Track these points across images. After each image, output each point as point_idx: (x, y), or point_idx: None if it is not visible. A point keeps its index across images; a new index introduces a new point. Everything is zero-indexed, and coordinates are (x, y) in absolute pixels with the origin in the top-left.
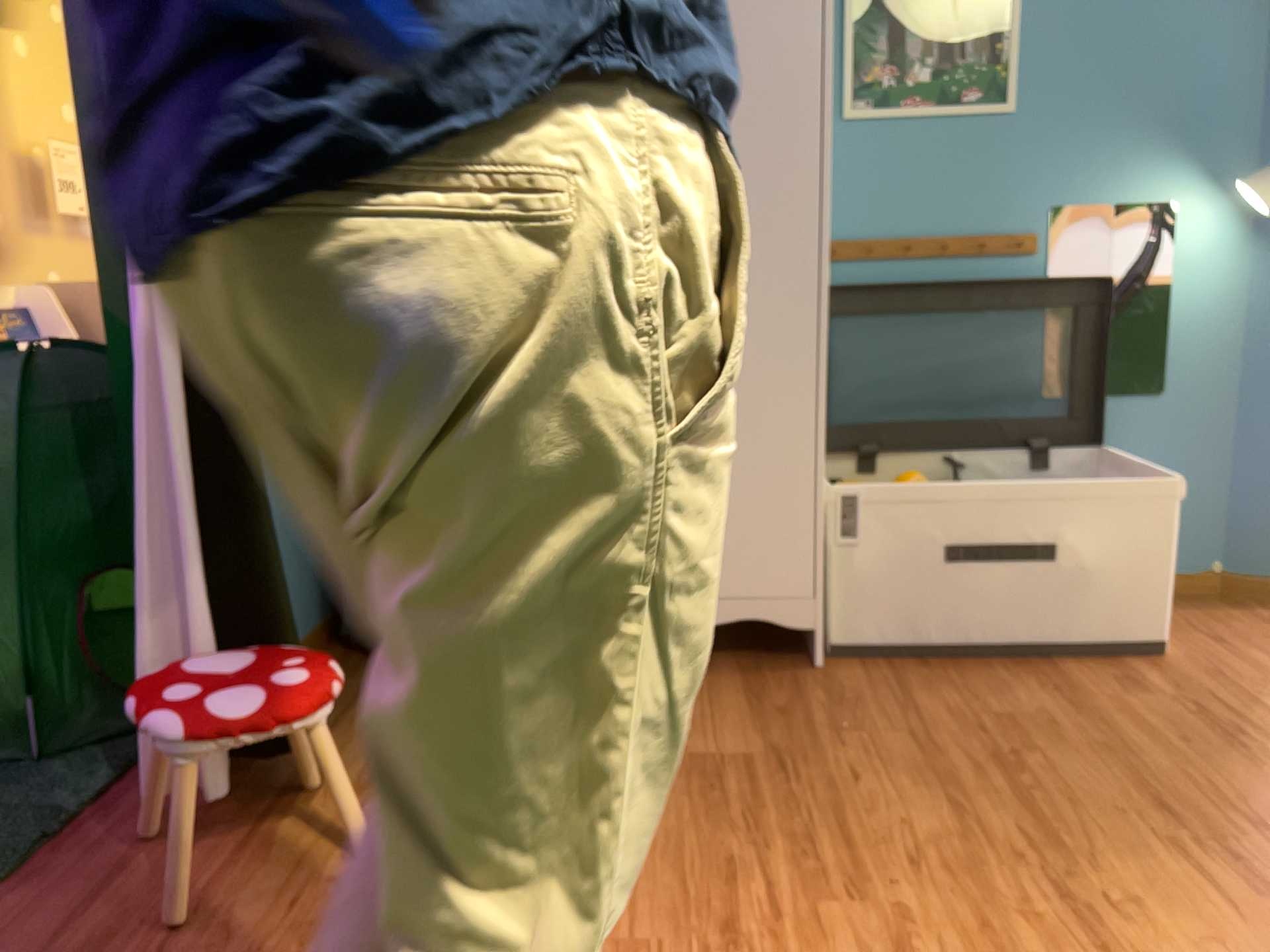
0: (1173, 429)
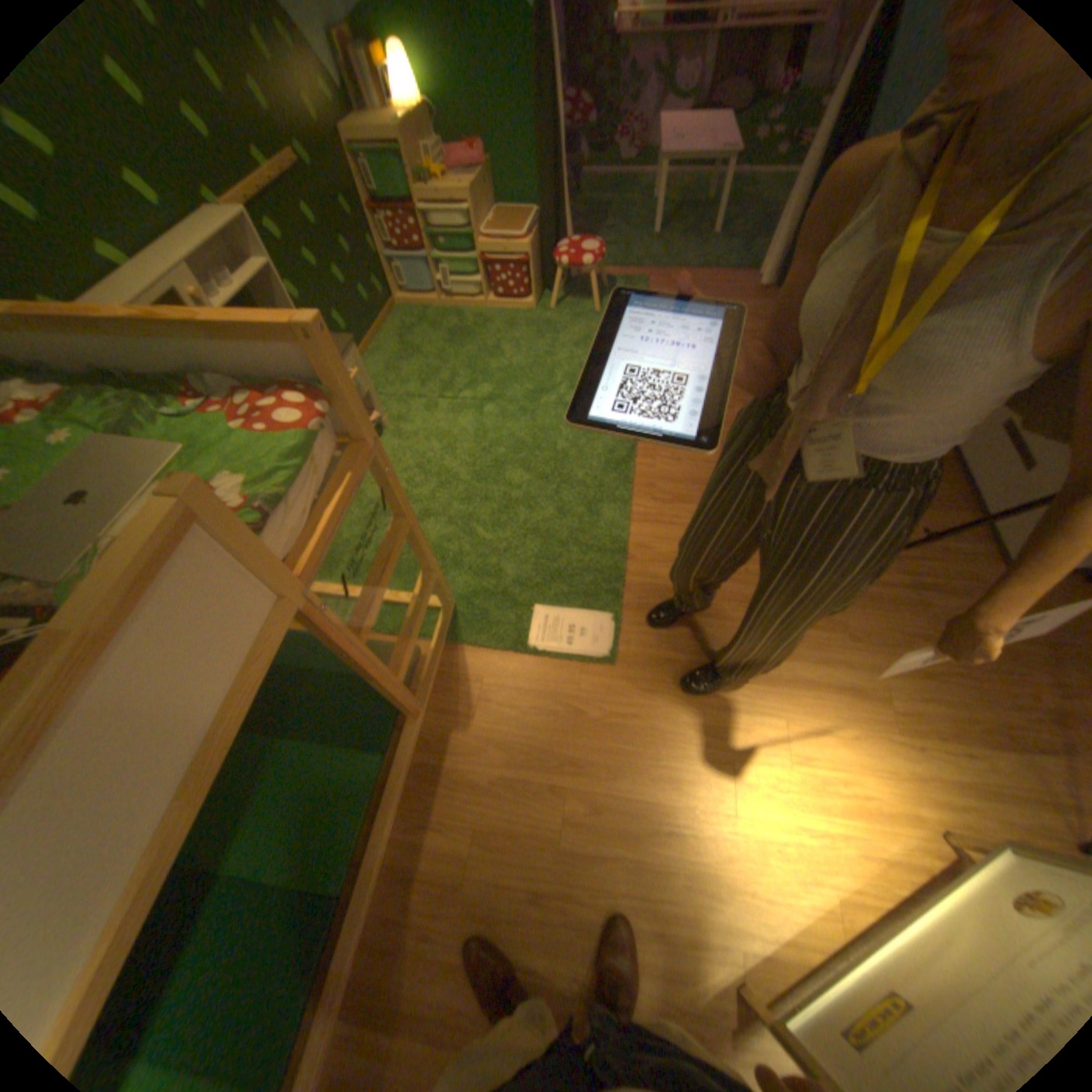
0: None
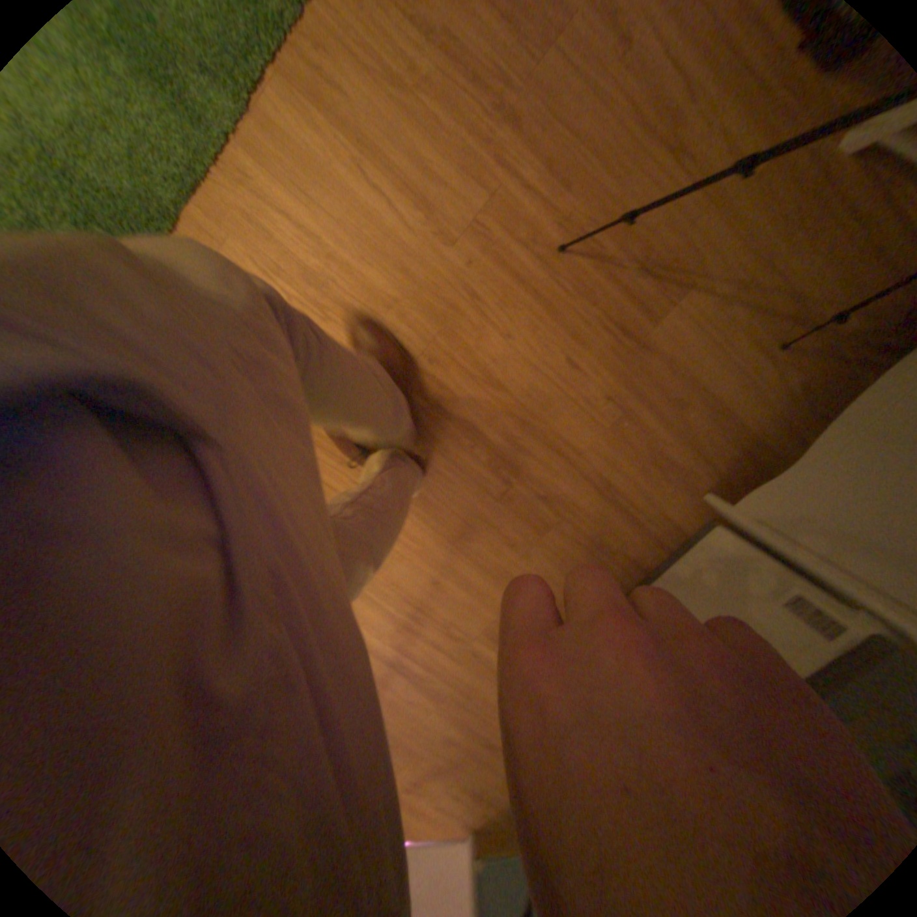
0: None
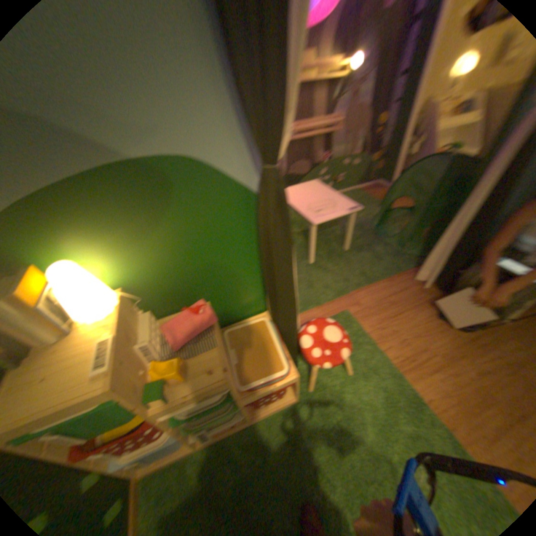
0: None
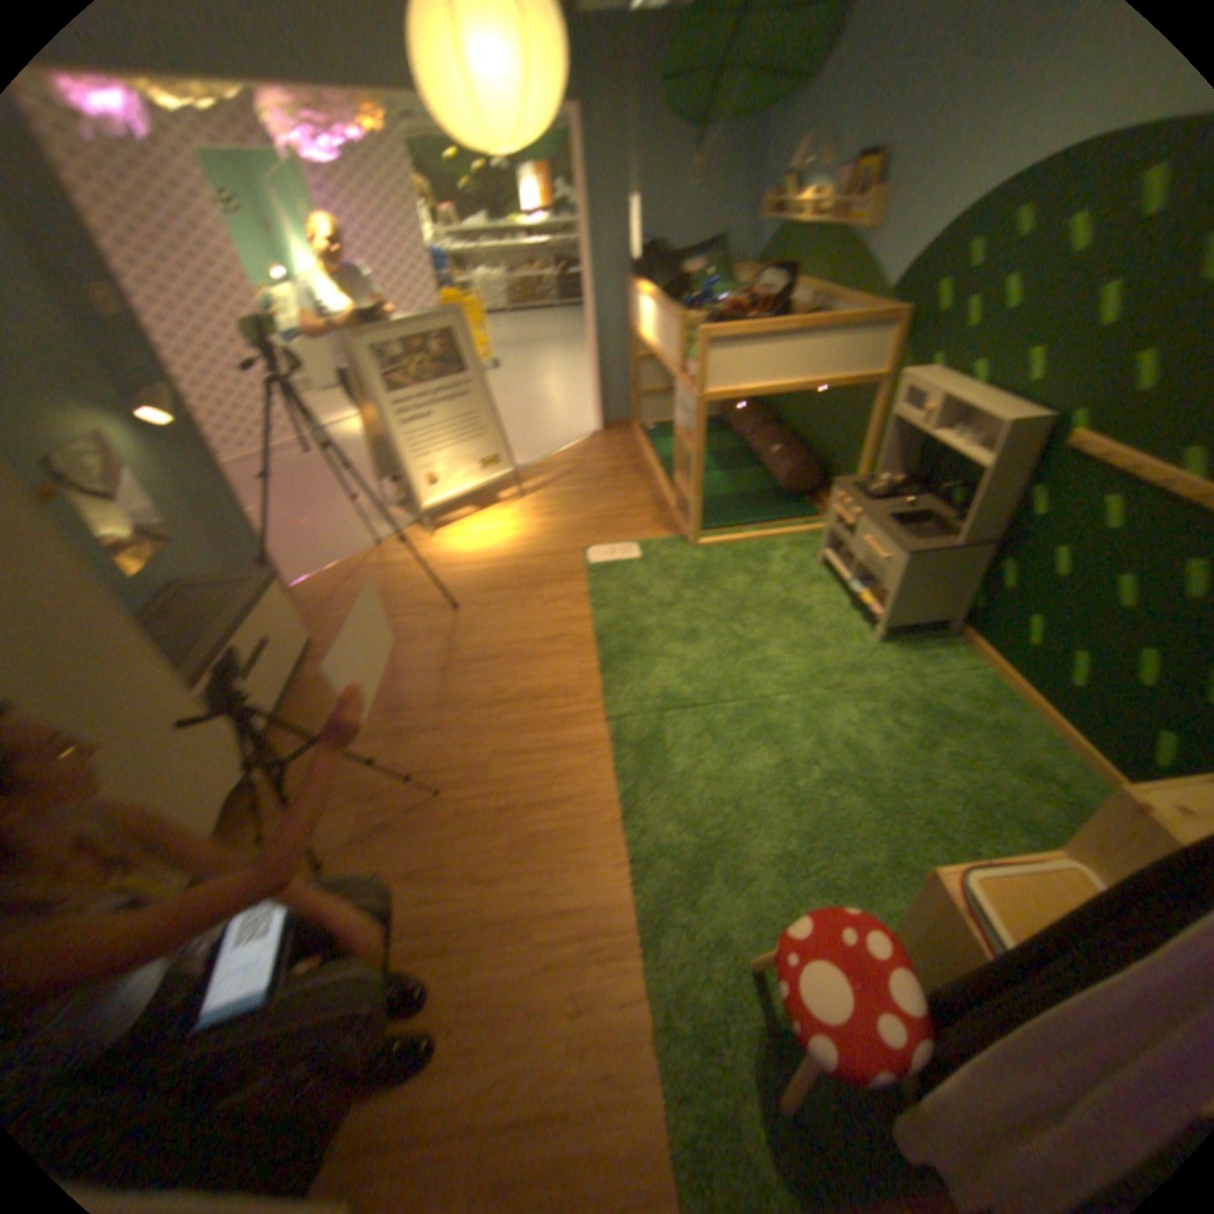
0: (183, 555)
